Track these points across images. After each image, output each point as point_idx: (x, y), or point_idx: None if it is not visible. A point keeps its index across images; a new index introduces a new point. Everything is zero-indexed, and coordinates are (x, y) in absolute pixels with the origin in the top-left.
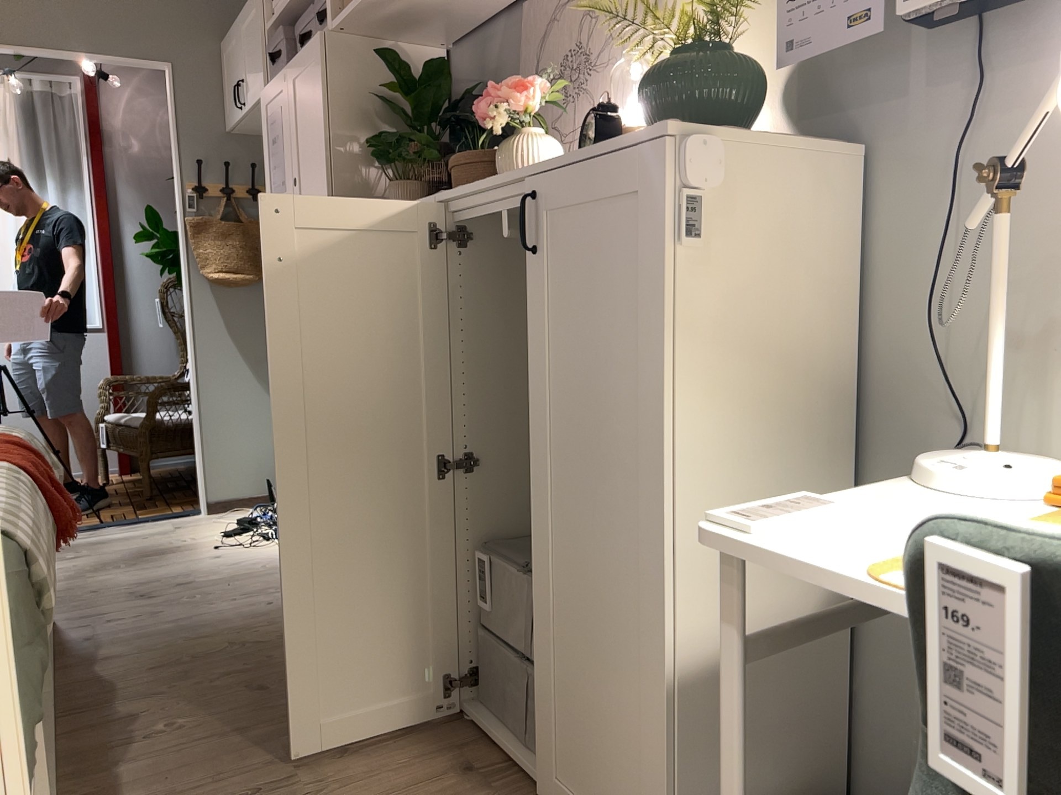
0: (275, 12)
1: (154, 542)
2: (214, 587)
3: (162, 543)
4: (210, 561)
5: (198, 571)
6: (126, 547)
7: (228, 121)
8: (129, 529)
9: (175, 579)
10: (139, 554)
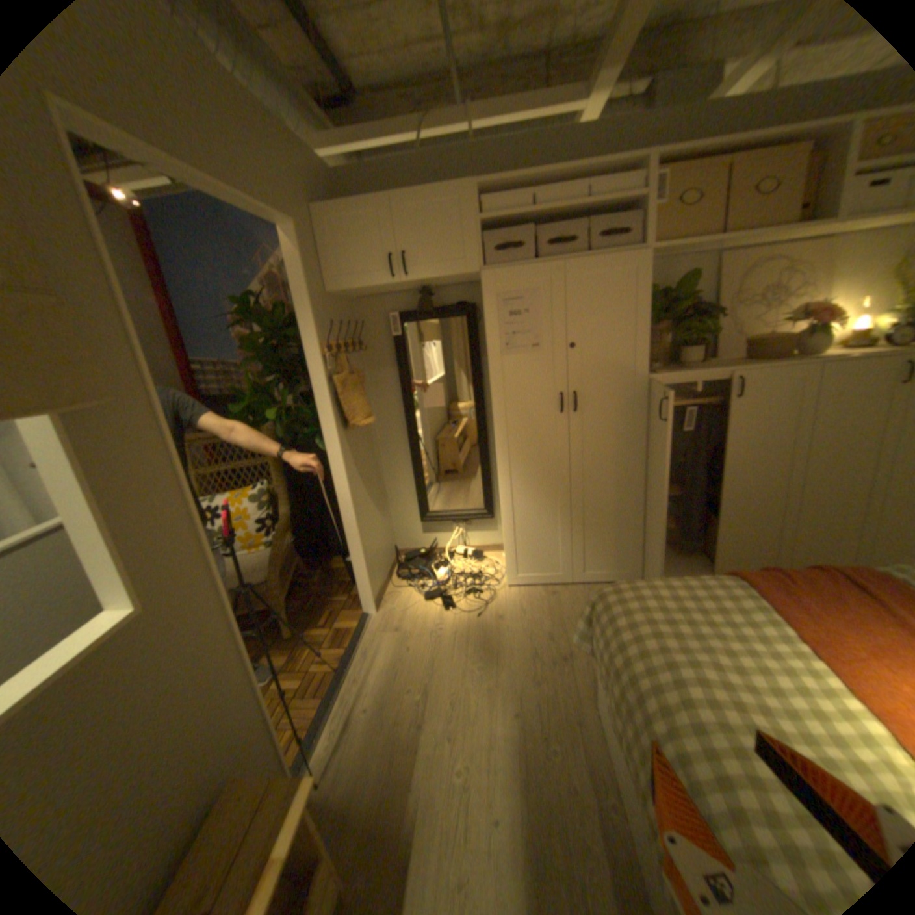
0: (483, 208)
1: (426, 646)
2: (567, 626)
3: (434, 642)
4: (507, 623)
5: (526, 630)
6: (424, 663)
7: (336, 285)
8: (366, 658)
9: (537, 641)
10: (455, 656)
